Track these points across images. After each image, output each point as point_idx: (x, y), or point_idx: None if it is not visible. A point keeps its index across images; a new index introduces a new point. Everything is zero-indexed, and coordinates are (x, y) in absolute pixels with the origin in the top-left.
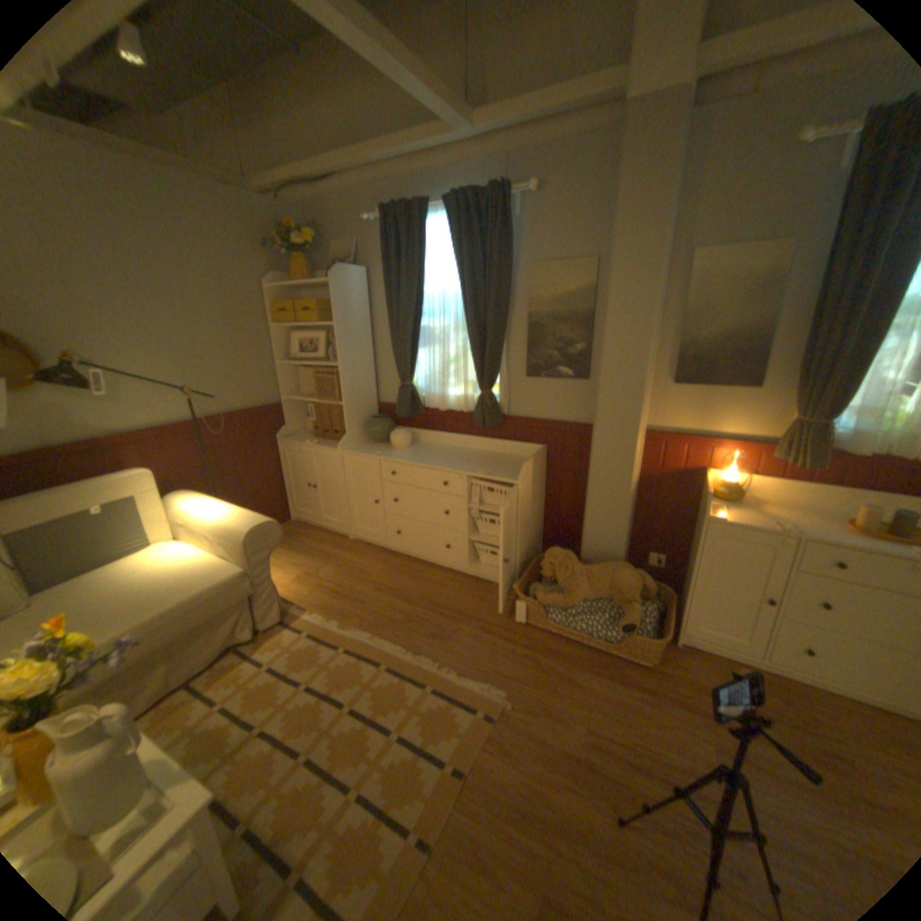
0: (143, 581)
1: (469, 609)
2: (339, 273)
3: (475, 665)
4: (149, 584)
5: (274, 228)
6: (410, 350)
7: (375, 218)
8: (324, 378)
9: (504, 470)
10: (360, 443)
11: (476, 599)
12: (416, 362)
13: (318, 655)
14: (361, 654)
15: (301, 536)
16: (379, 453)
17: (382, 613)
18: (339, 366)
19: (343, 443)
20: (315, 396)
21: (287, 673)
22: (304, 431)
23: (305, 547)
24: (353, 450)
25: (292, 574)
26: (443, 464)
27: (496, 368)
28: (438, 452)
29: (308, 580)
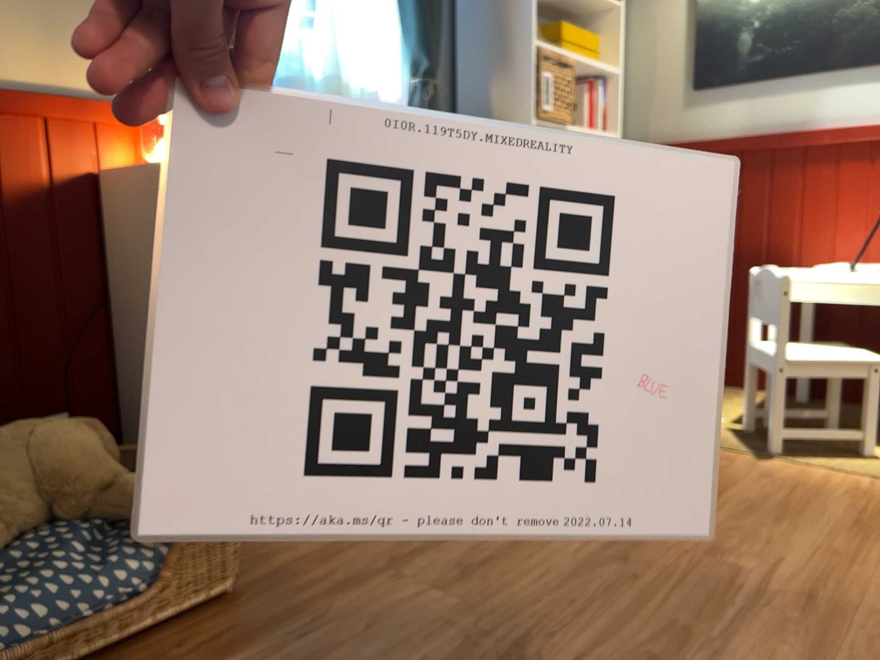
0: None
1: None
2: None
3: None
4: None
5: None
6: None
7: None
8: None
9: None
10: None
11: None
12: None
13: None
14: None
15: None
16: None
17: None
18: None
19: None
20: None
21: None
22: None
23: None
24: None
25: None
26: None
27: None
28: None
29: None
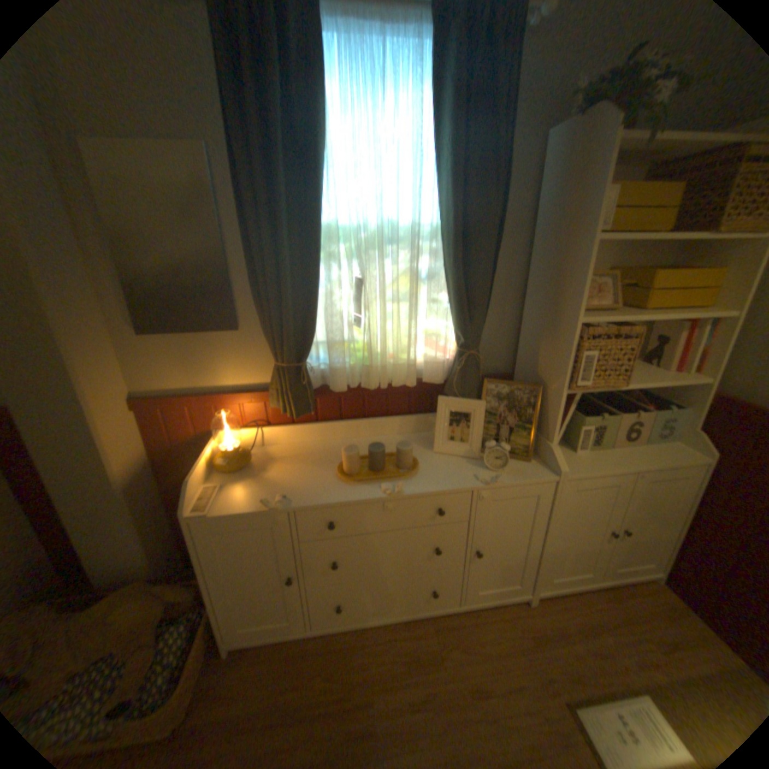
0: None
1: None
2: None
3: None
4: None
5: None
6: None
7: None
8: None
9: None
10: None
11: None
12: None
13: None
14: None
15: None
16: None
17: None
18: None
19: None
20: None
21: None
22: None
23: None
24: None
25: None
26: None
27: None
28: None
29: None
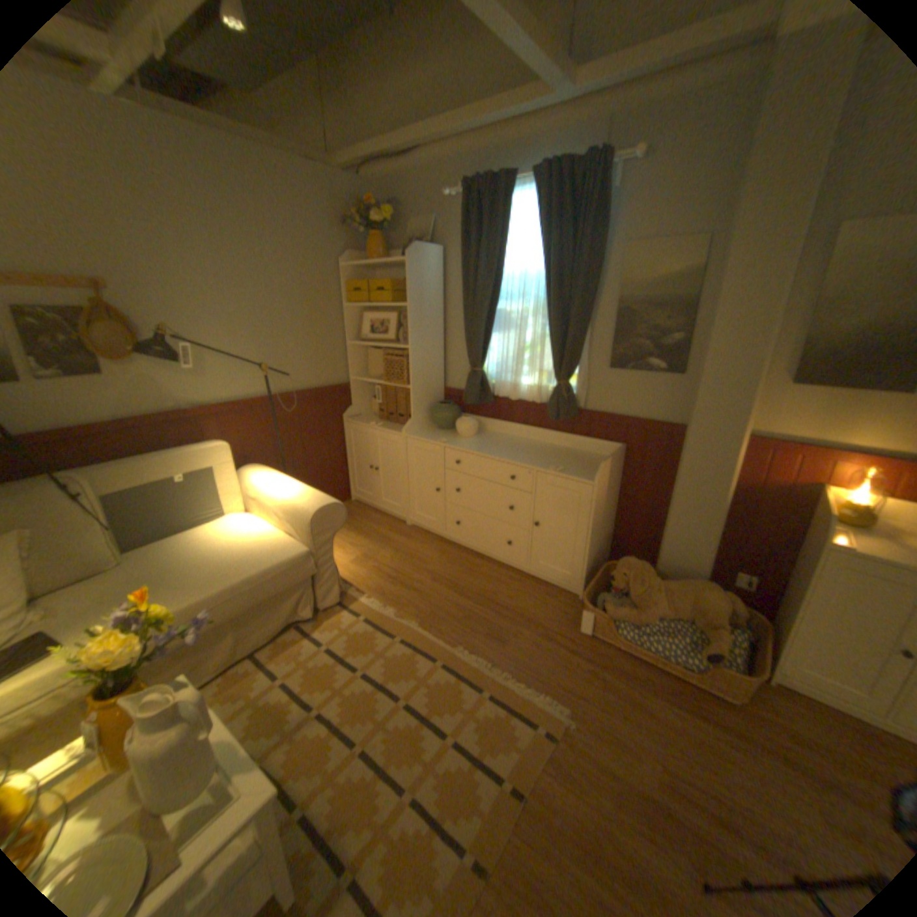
0: (217, 551)
1: (529, 612)
2: (416, 252)
3: (536, 674)
4: (222, 554)
5: (353, 205)
6: (483, 334)
7: (456, 193)
8: (393, 361)
9: (578, 469)
10: (424, 429)
11: (537, 602)
12: (489, 348)
13: (375, 641)
14: (417, 647)
15: (361, 517)
16: (444, 440)
17: (438, 606)
18: (410, 348)
19: (408, 428)
20: (382, 378)
21: (345, 657)
22: (369, 413)
23: (364, 528)
24: (417, 436)
25: (351, 555)
26: (511, 457)
27: (577, 357)
28: (505, 444)
29: (366, 562)
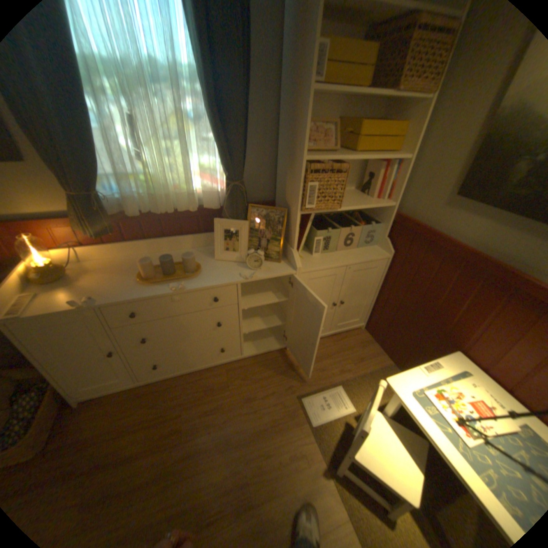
0: None
1: None
2: None
3: None
4: None
5: None
6: None
7: None
8: None
9: None
10: None
11: None
12: None
13: None
14: None
15: None
16: None
17: None
18: None
19: None
20: None
21: None
22: None
23: None
24: None
25: None
26: None
27: None
28: None
29: None
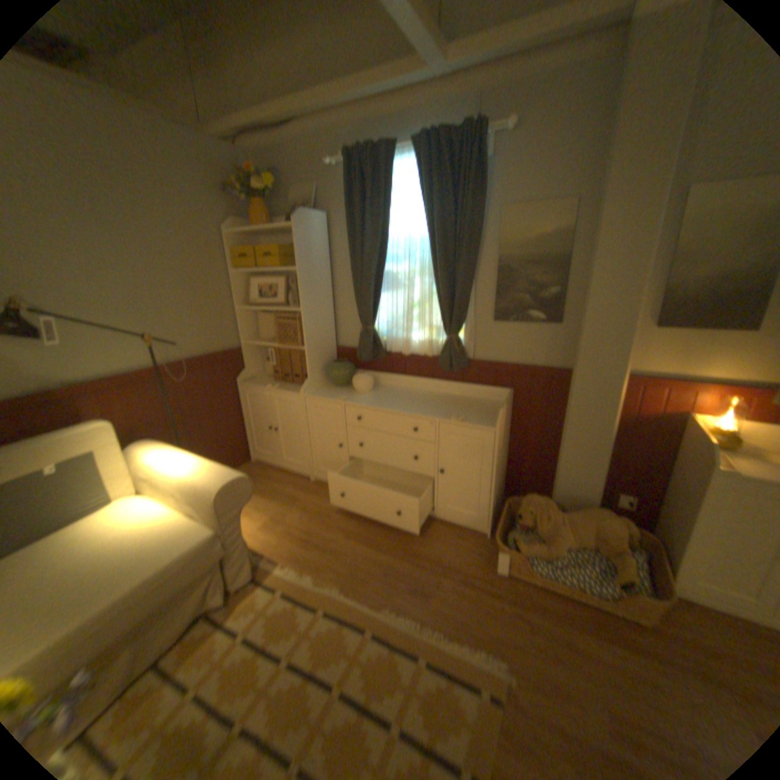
0: (104, 552)
1: (445, 559)
2: (302, 218)
3: (466, 628)
4: (110, 555)
5: (232, 174)
6: (373, 295)
7: (337, 162)
8: (285, 324)
9: (477, 416)
10: (322, 388)
11: (450, 547)
12: (379, 307)
13: (296, 620)
14: (342, 618)
15: (263, 479)
16: (343, 398)
17: (356, 566)
18: (302, 311)
19: (306, 388)
20: (275, 341)
21: (265, 646)
22: (263, 375)
23: (268, 490)
24: (316, 395)
25: (258, 522)
26: (412, 410)
27: (465, 312)
28: (402, 396)
29: (275, 528)
